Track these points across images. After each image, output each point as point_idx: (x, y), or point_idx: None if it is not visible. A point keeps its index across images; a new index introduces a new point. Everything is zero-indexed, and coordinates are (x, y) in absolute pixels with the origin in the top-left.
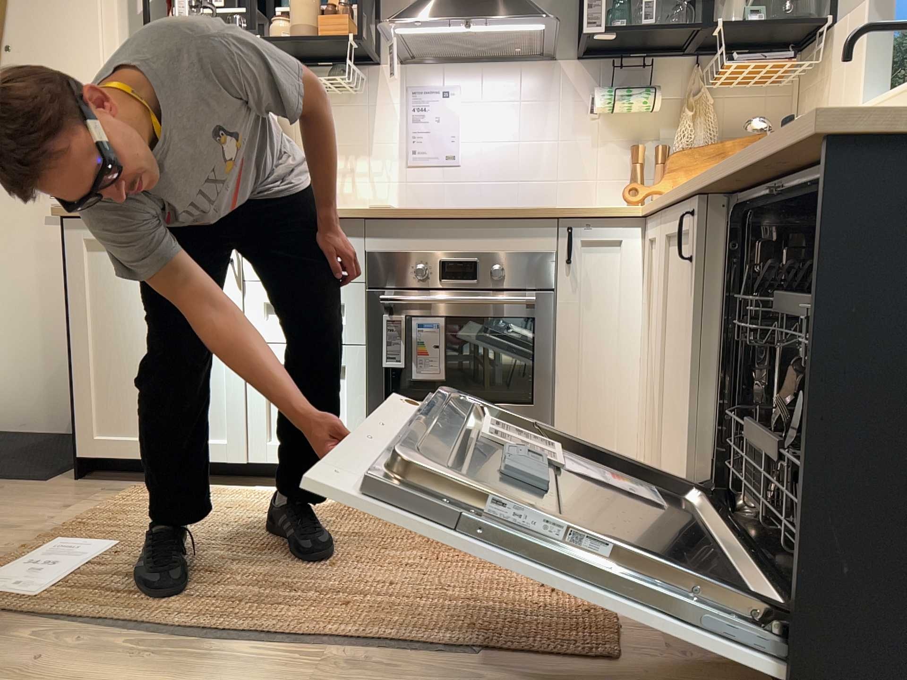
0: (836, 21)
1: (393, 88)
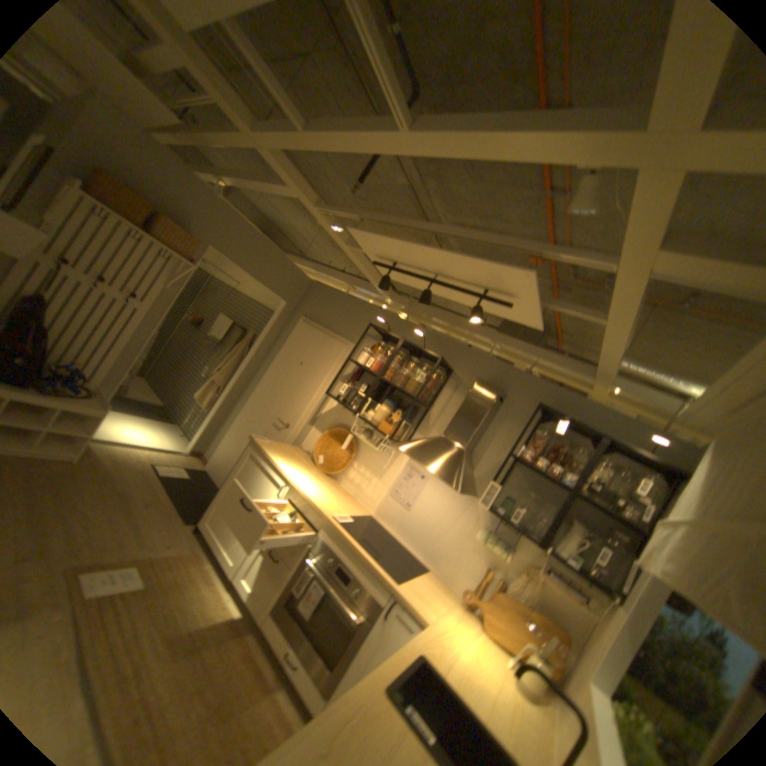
0: (624, 608)
1: (405, 460)
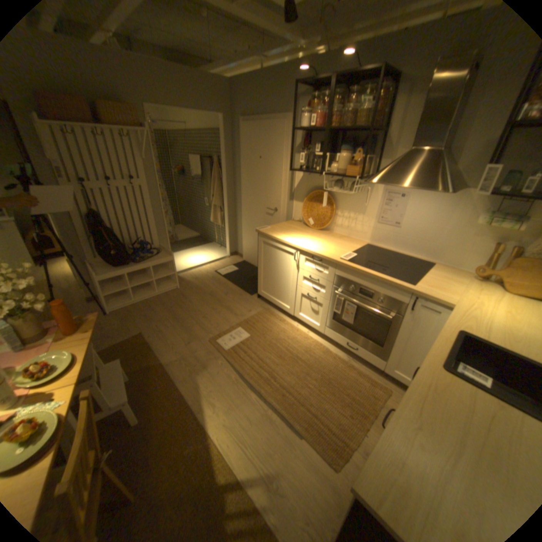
0: None
1: (380, 188)
